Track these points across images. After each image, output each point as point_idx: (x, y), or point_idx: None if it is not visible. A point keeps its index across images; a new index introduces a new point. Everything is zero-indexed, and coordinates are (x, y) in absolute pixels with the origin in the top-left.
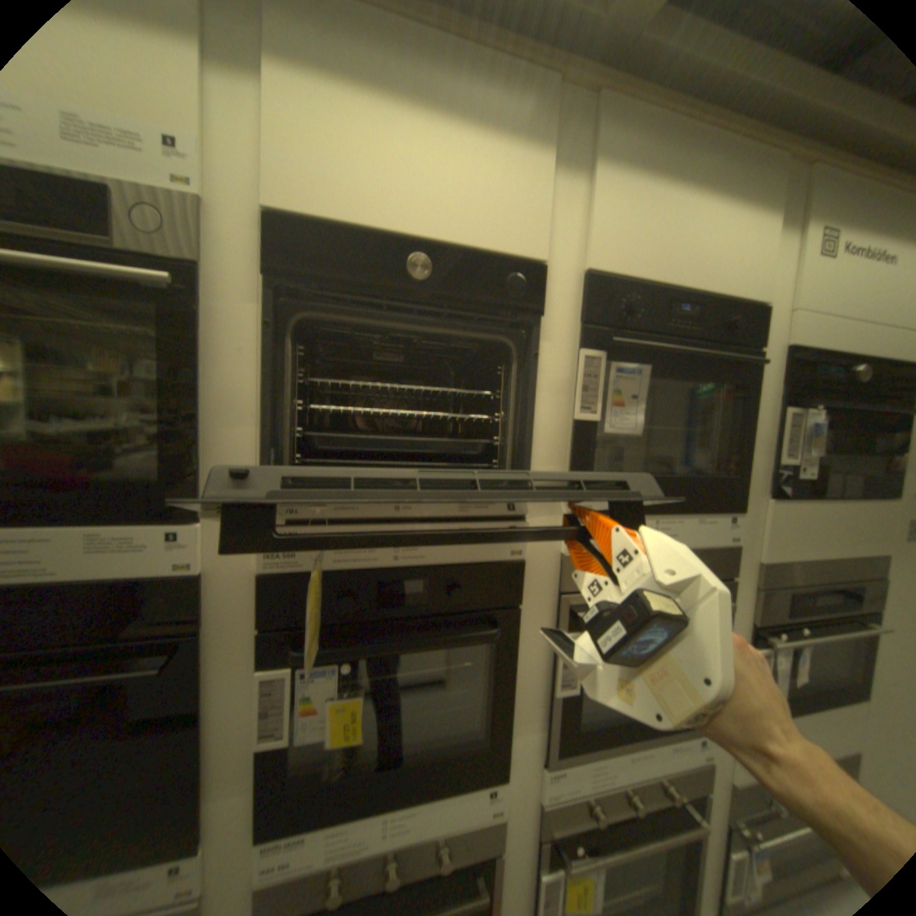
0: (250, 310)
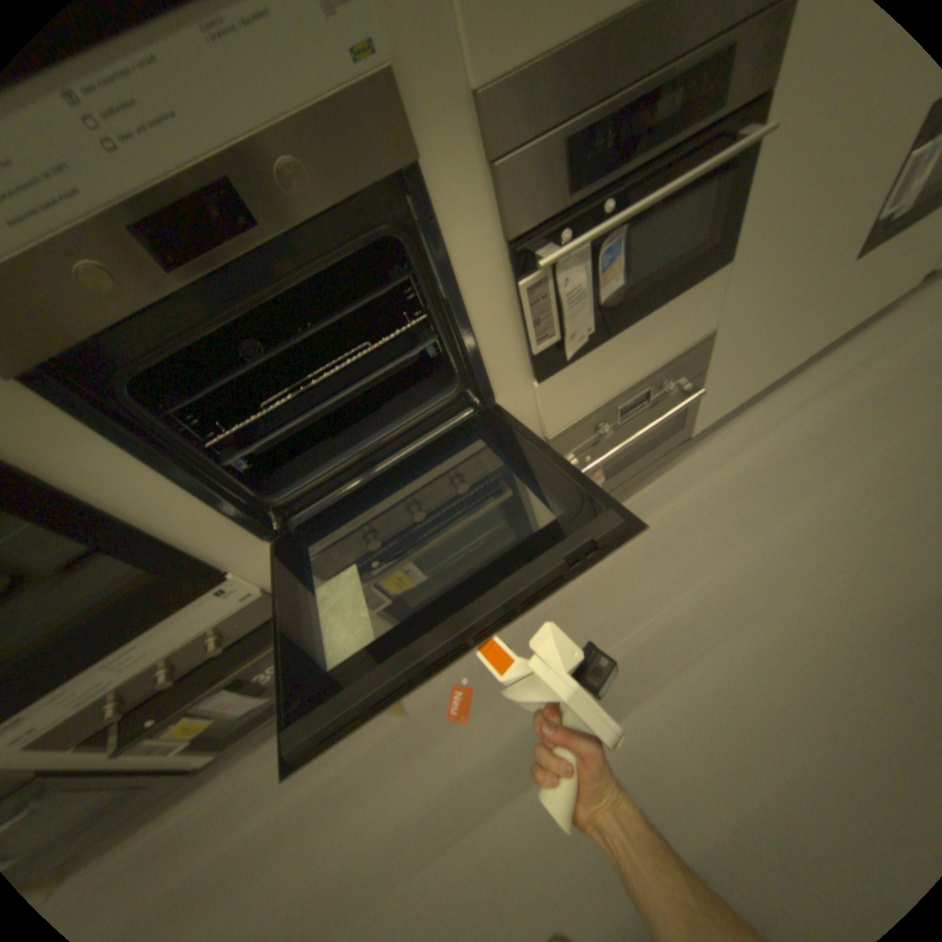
0: None
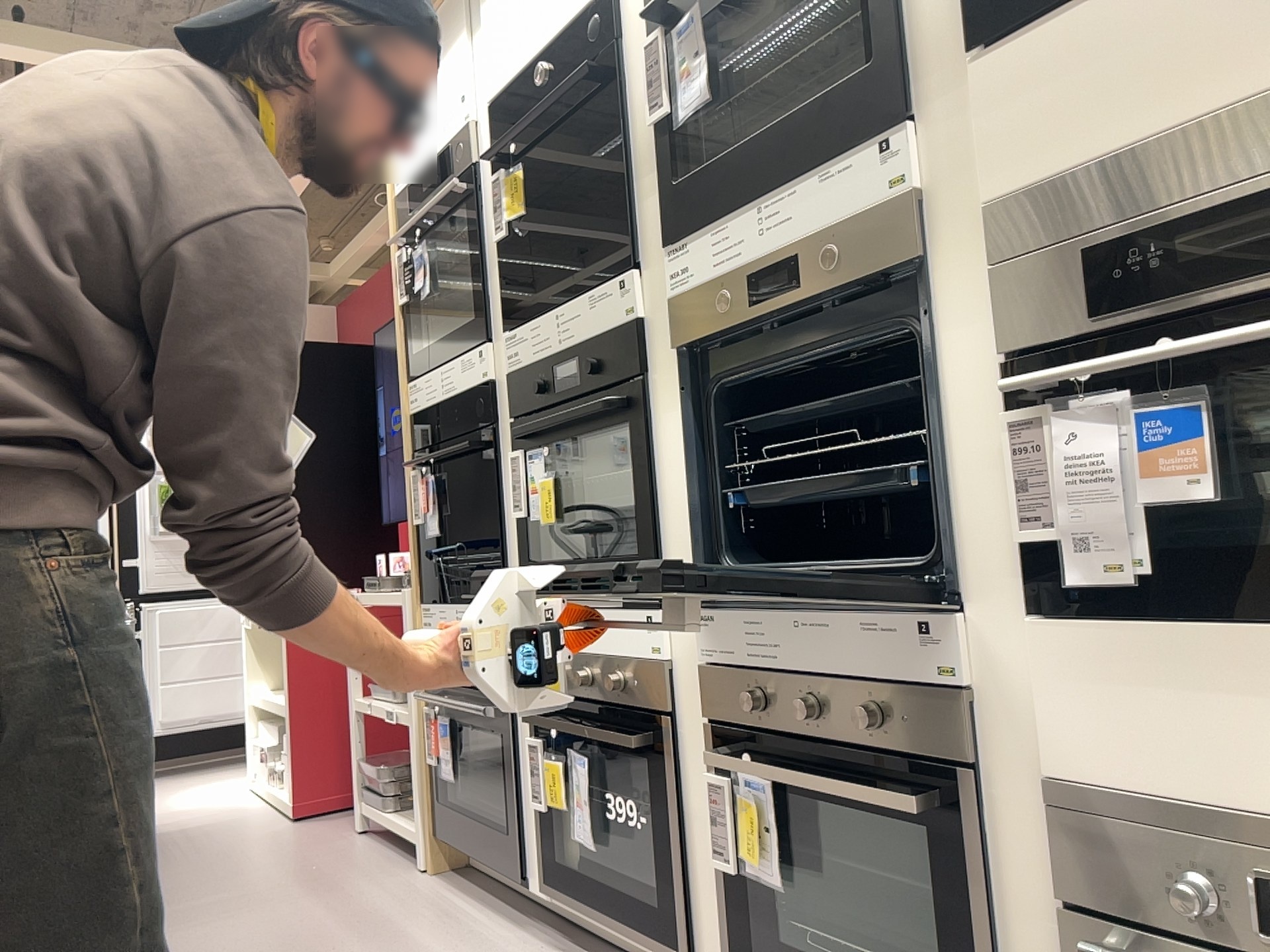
0: (493, 180)
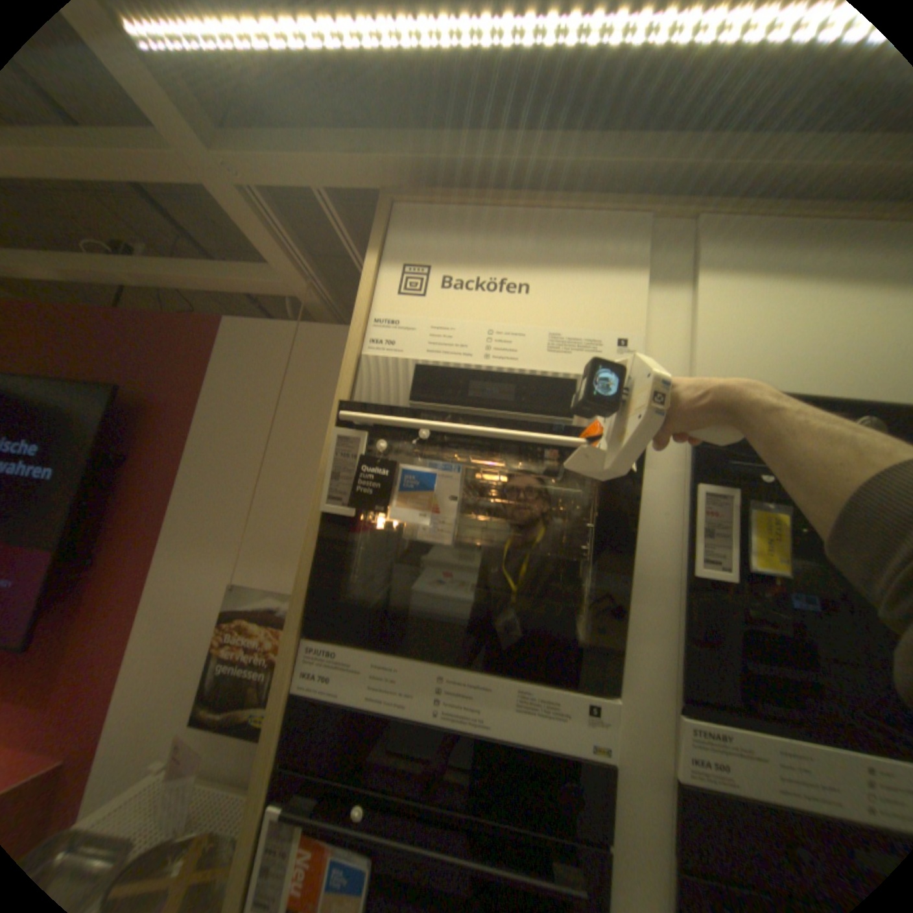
0: (679, 475)
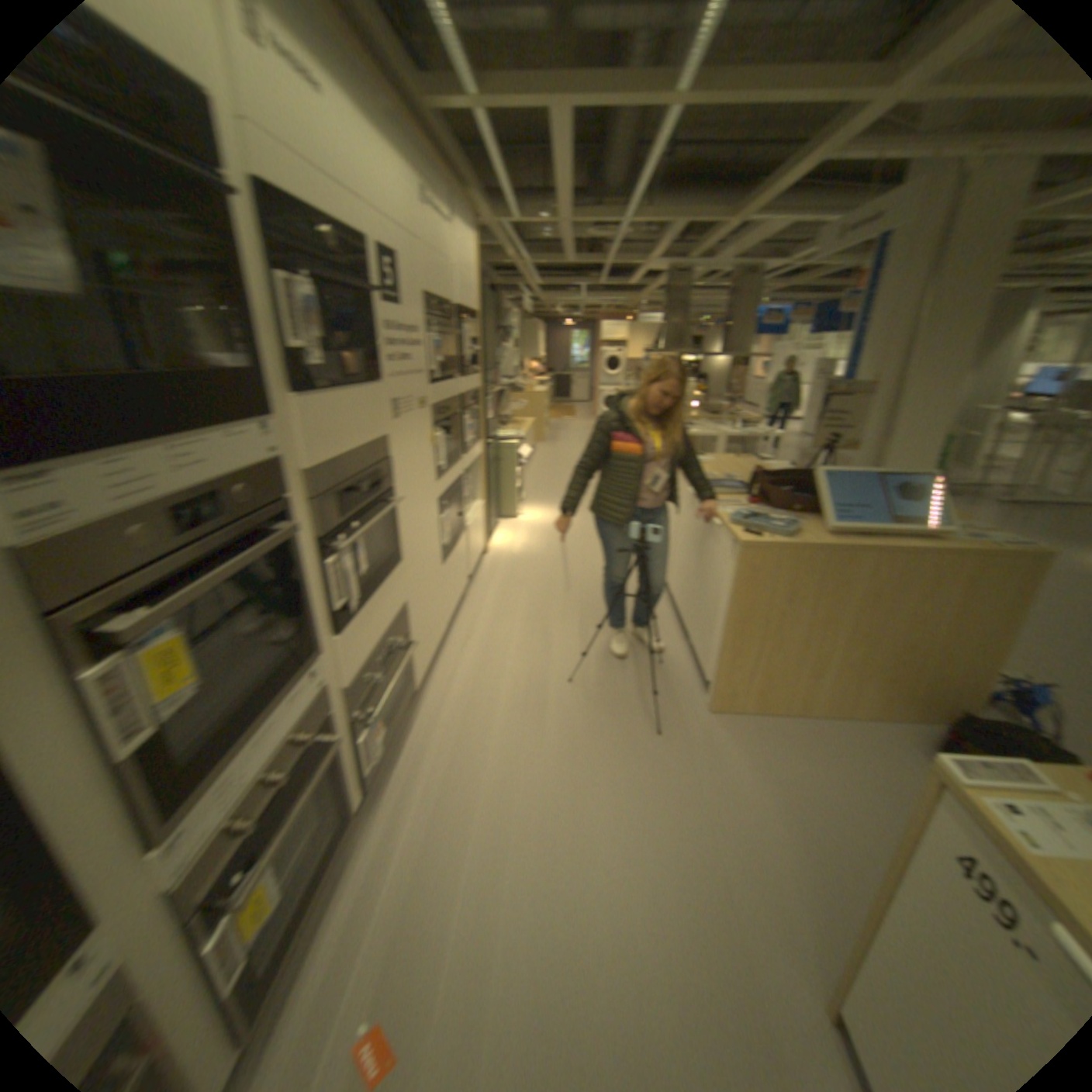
0: None
